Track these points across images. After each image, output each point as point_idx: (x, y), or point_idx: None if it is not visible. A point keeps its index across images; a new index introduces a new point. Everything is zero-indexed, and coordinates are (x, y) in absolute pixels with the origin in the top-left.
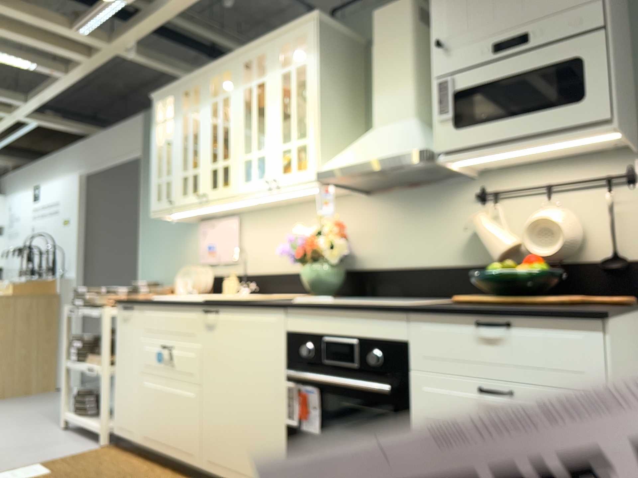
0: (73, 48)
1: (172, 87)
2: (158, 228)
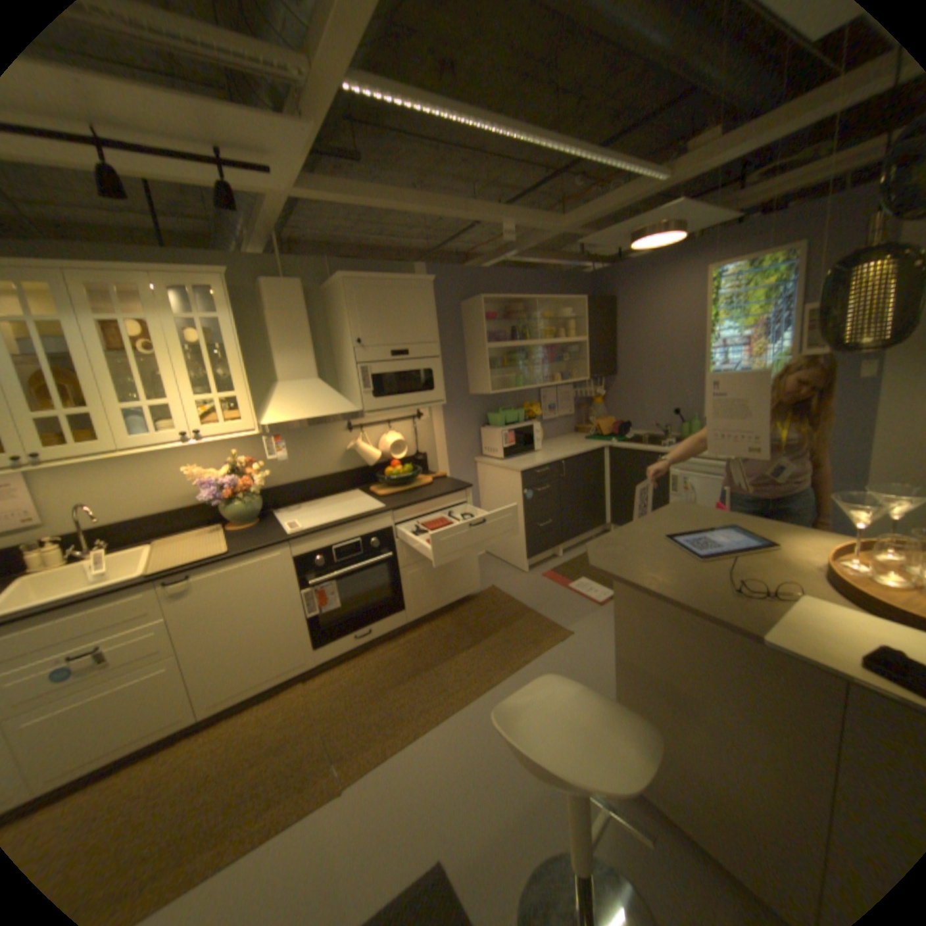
0: None
1: None
2: None
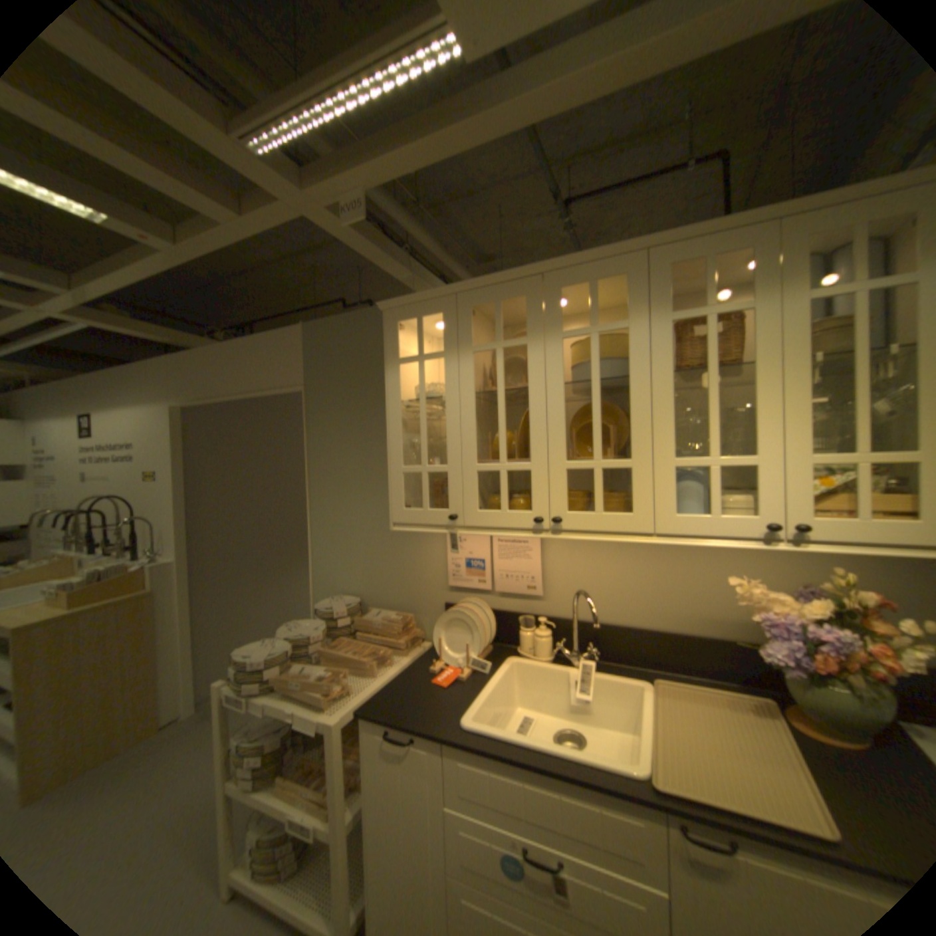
0: (207, 187)
1: (440, 293)
2: (348, 513)
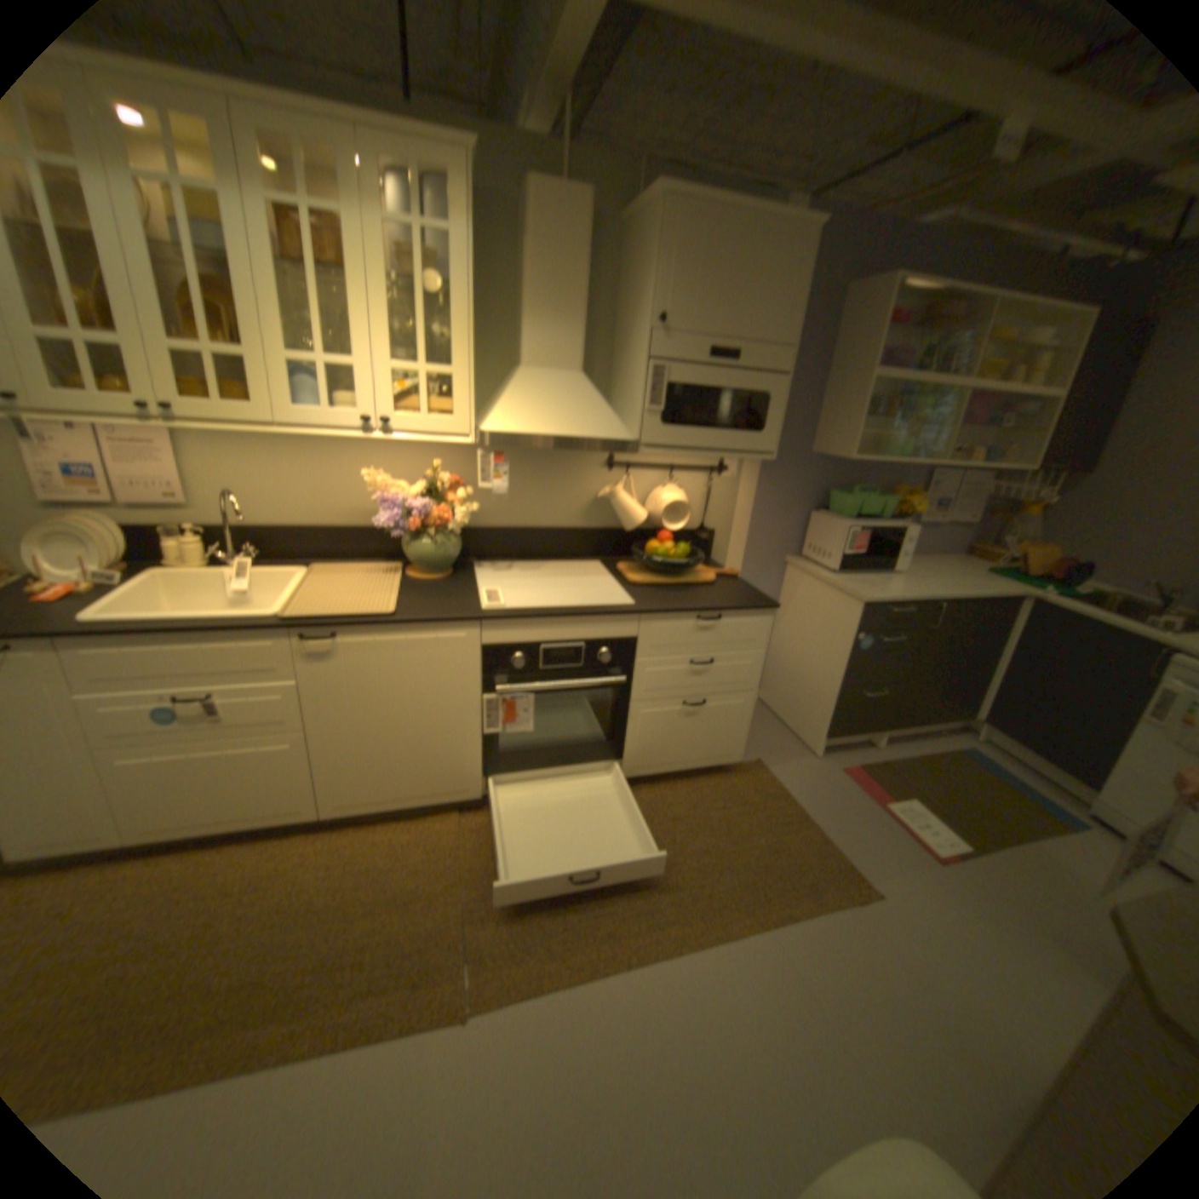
0: None
1: None
2: None
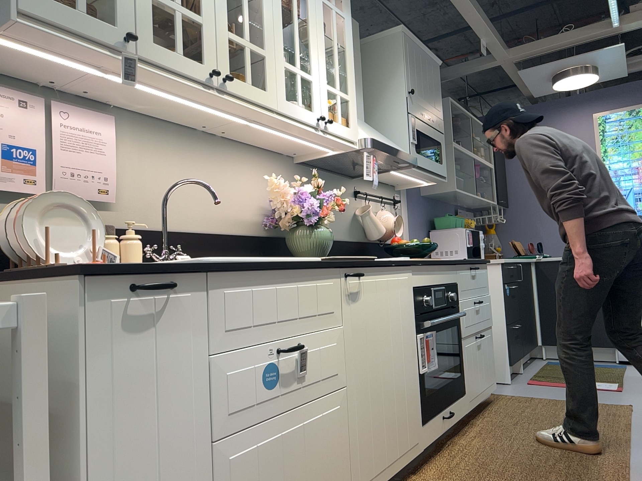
0: None
1: None
2: None
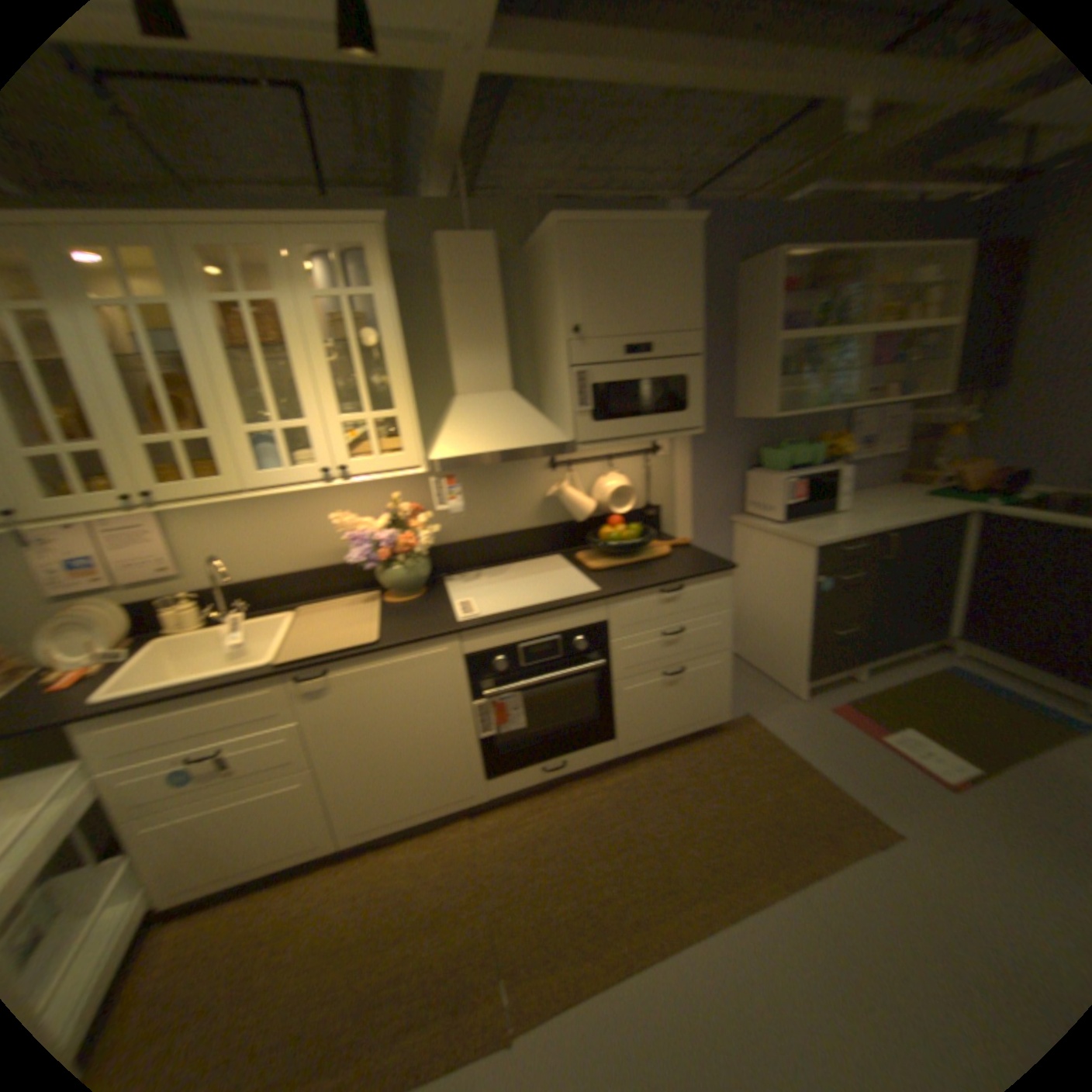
0: None
1: None
2: None
